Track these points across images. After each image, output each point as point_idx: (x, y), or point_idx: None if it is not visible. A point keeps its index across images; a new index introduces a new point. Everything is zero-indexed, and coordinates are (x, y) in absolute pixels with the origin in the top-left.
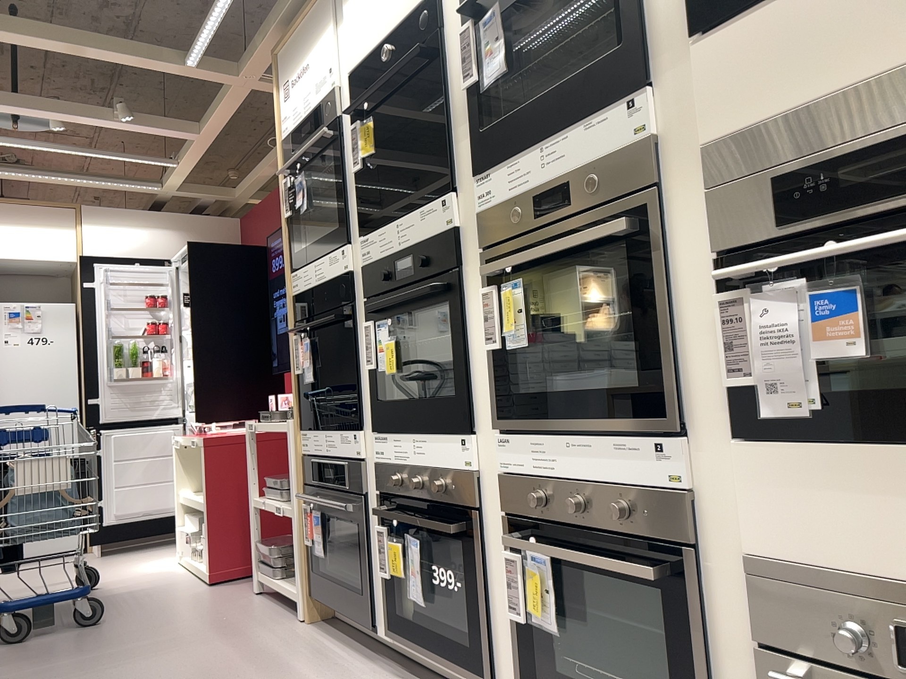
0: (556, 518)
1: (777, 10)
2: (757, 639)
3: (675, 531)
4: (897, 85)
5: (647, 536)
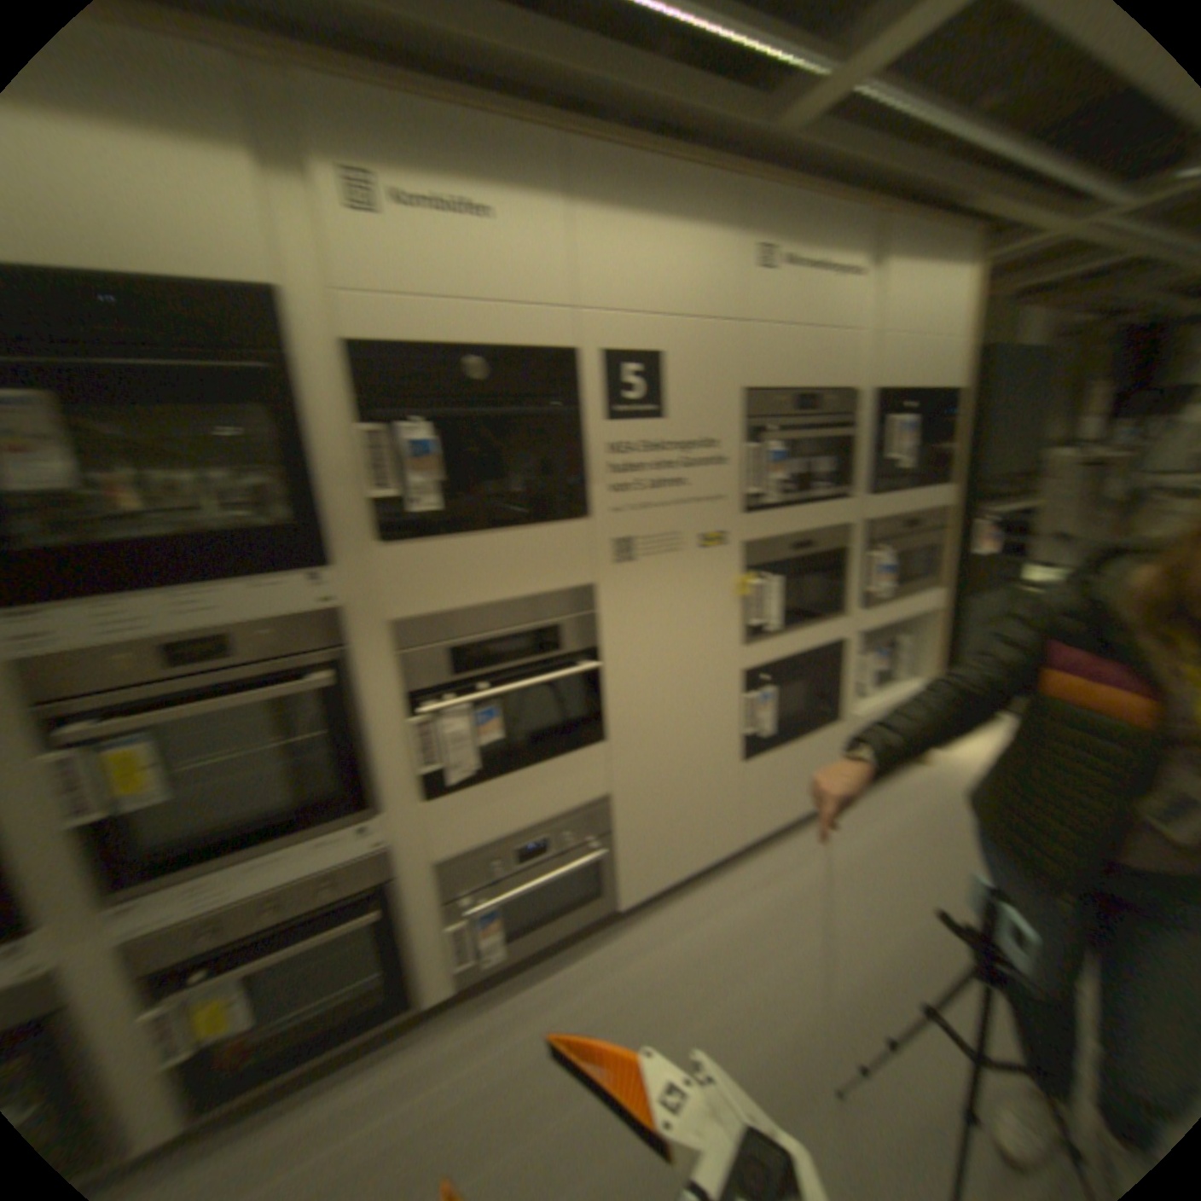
0: (219, 946)
1: (442, 548)
2: (434, 907)
3: (370, 883)
4: (507, 610)
5: (341, 900)
